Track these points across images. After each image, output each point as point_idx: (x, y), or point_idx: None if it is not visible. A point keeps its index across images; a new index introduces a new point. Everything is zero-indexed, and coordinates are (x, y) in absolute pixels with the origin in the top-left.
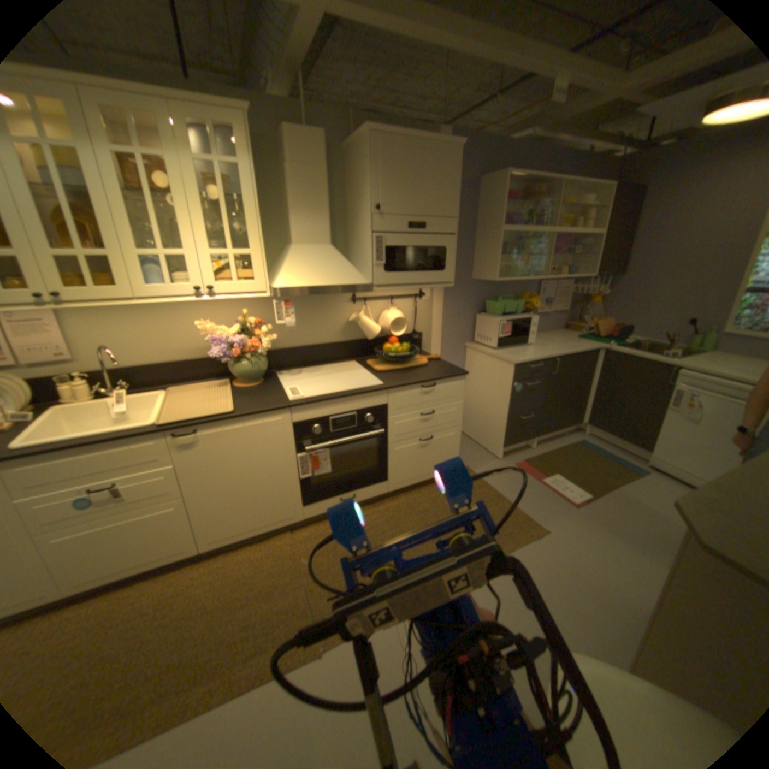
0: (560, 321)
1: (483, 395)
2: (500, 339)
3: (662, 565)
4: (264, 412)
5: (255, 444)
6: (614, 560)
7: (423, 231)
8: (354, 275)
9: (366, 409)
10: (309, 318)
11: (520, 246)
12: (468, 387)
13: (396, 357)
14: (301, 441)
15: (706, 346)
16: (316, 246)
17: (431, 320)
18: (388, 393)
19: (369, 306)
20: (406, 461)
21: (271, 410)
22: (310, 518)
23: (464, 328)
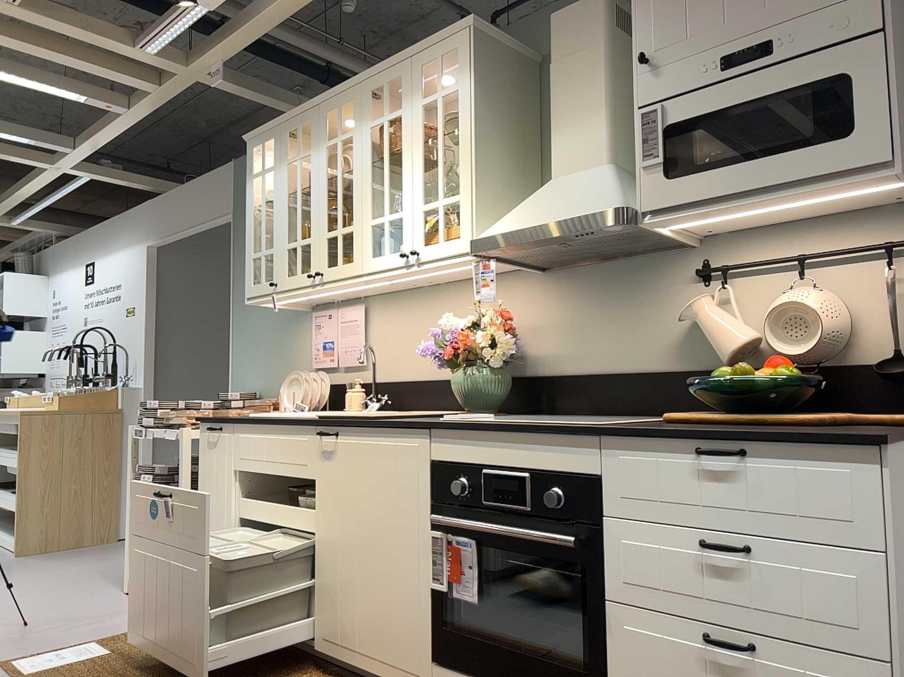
0: None
1: None
2: None
3: None
4: (395, 424)
5: (383, 480)
6: None
7: (760, 59)
8: (604, 197)
9: (560, 475)
10: (610, 315)
11: None
12: None
13: (731, 391)
14: (439, 503)
15: None
16: (581, 171)
17: None
18: (601, 444)
19: (744, 285)
20: None
21: (403, 423)
22: None
23: None
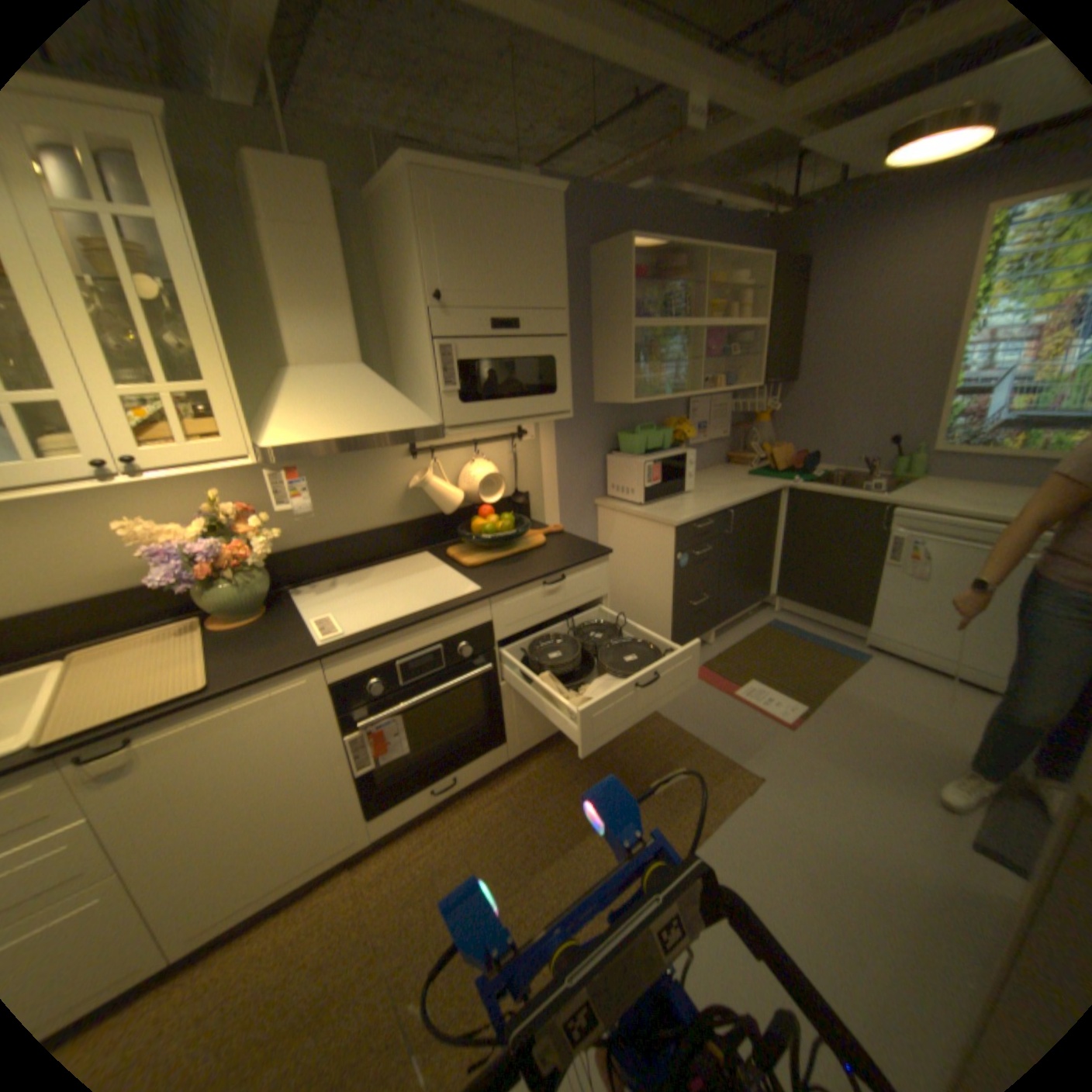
0: (718, 454)
1: (631, 576)
2: (646, 490)
3: (925, 801)
4: (268, 678)
5: (257, 739)
6: (861, 807)
7: (516, 331)
8: (409, 412)
9: (456, 634)
10: (337, 490)
11: (656, 349)
12: None
13: (495, 539)
14: (347, 713)
15: (914, 472)
16: (335, 366)
17: (541, 471)
18: (490, 603)
19: (440, 459)
20: (532, 706)
21: (281, 672)
22: (379, 839)
23: (591, 477)
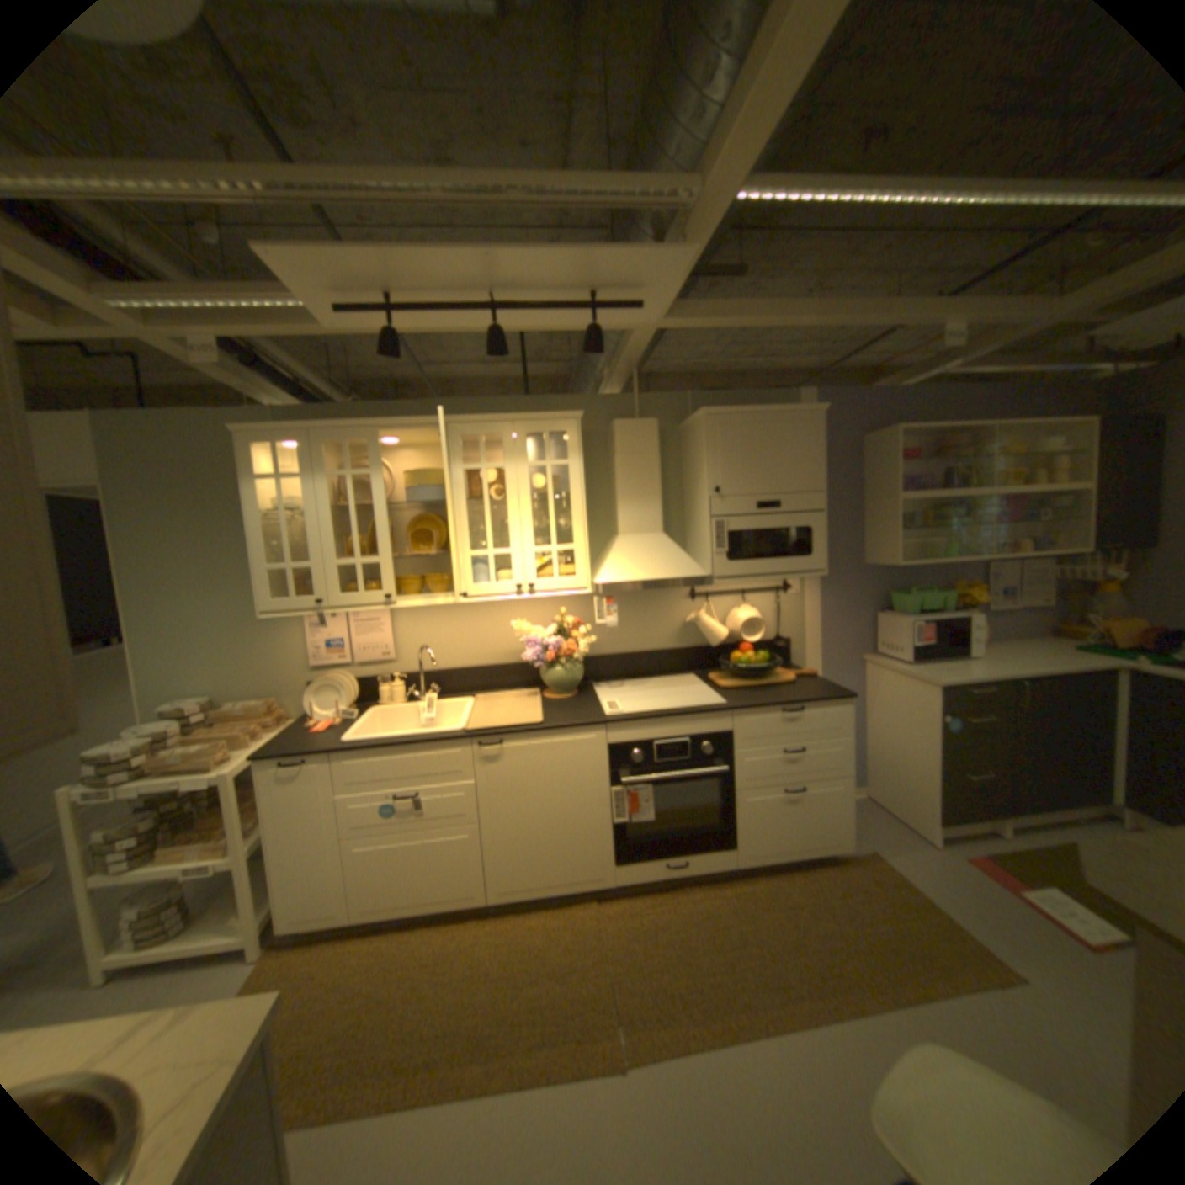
0: (1042, 625)
1: (900, 737)
2: (918, 650)
3: None
4: (576, 728)
5: (563, 768)
6: None
7: (778, 511)
8: (690, 567)
9: (703, 737)
10: (636, 619)
11: (940, 517)
12: (875, 724)
13: (749, 671)
14: (618, 772)
15: None
16: (646, 537)
17: (805, 622)
18: (734, 717)
19: (714, 604)
20: (766, 825)
21: (584, 726)
22: (624, 889)
23: (861, 633)
